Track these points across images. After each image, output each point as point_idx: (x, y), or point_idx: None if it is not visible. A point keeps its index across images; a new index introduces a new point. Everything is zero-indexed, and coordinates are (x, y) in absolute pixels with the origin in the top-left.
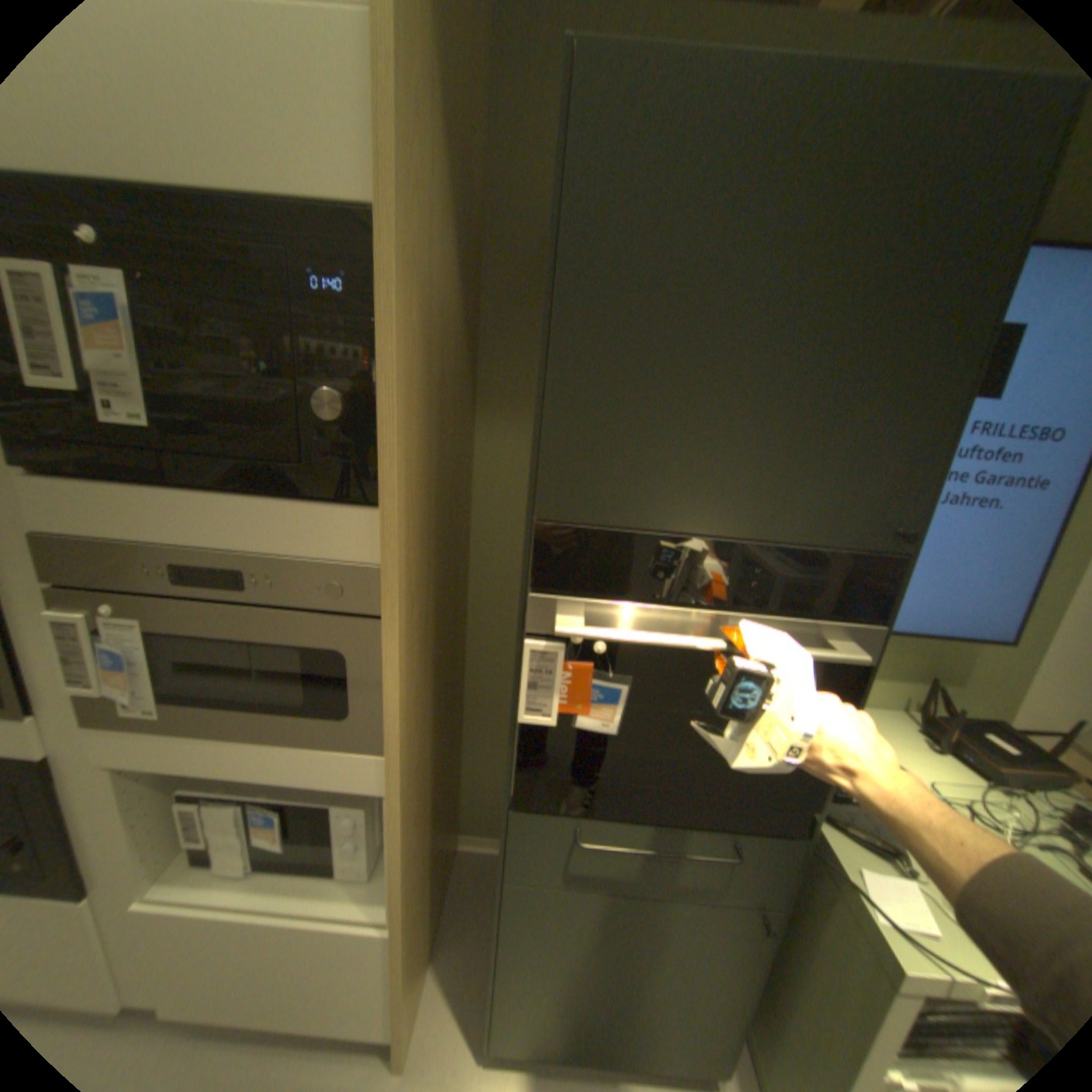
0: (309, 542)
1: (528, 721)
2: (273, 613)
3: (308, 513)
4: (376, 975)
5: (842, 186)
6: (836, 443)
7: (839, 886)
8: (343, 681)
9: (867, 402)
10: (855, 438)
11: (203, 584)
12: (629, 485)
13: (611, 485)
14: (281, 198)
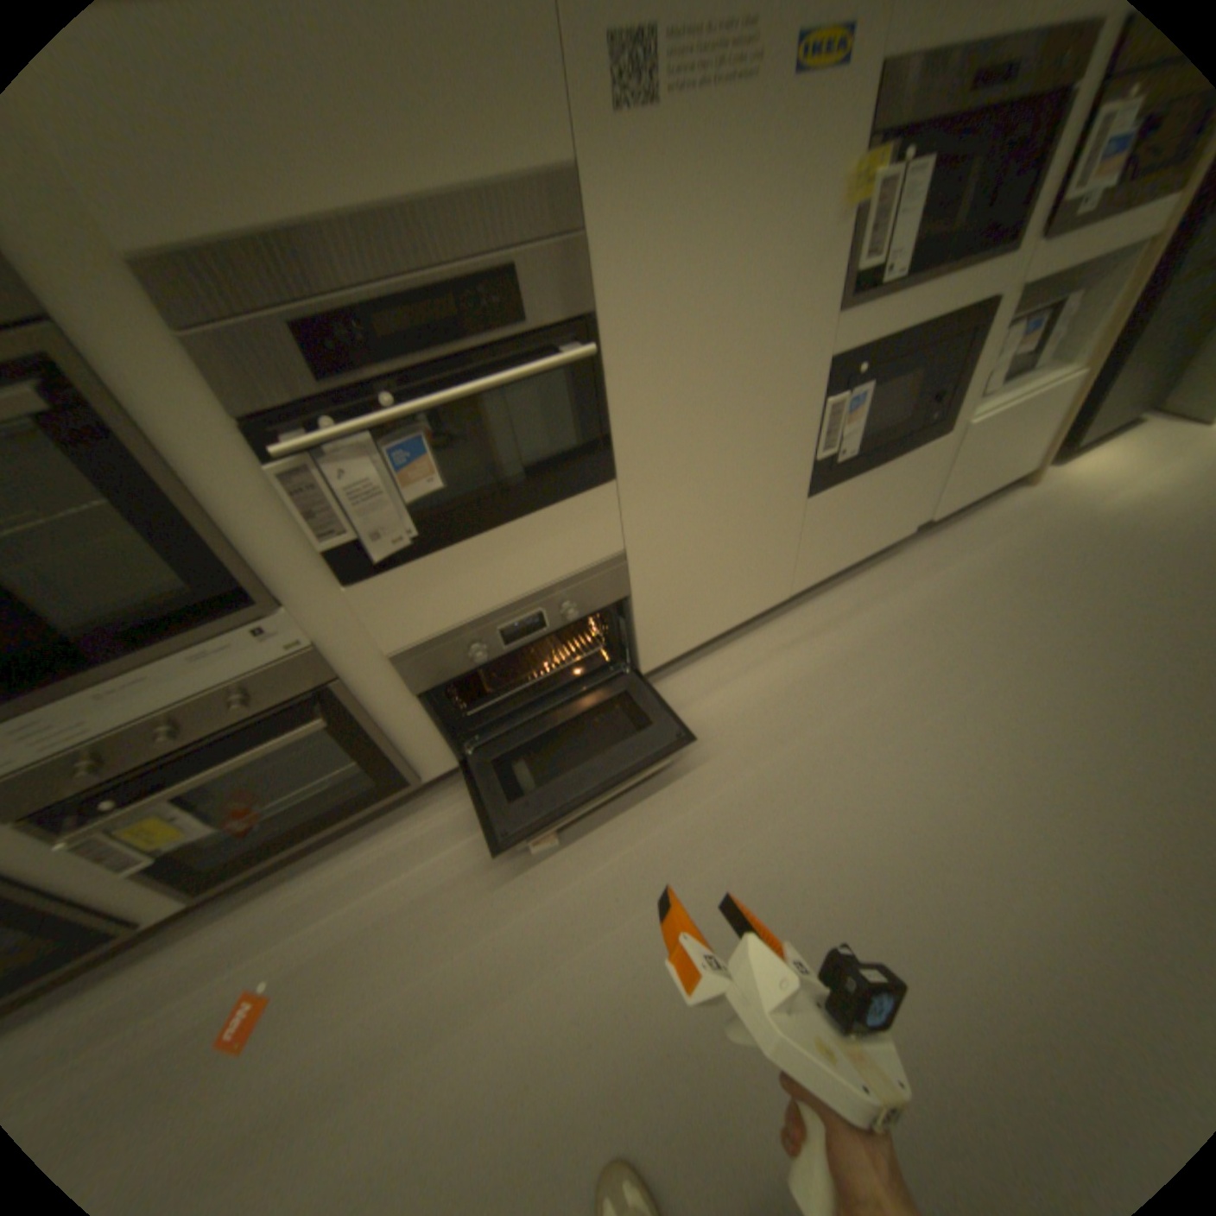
0: None
1: None
2: None
3: None
4: (1065, 409)
5: None
6: None
7: None
8: None
9: None
10: None
11: None
12: None
13: None
14: None
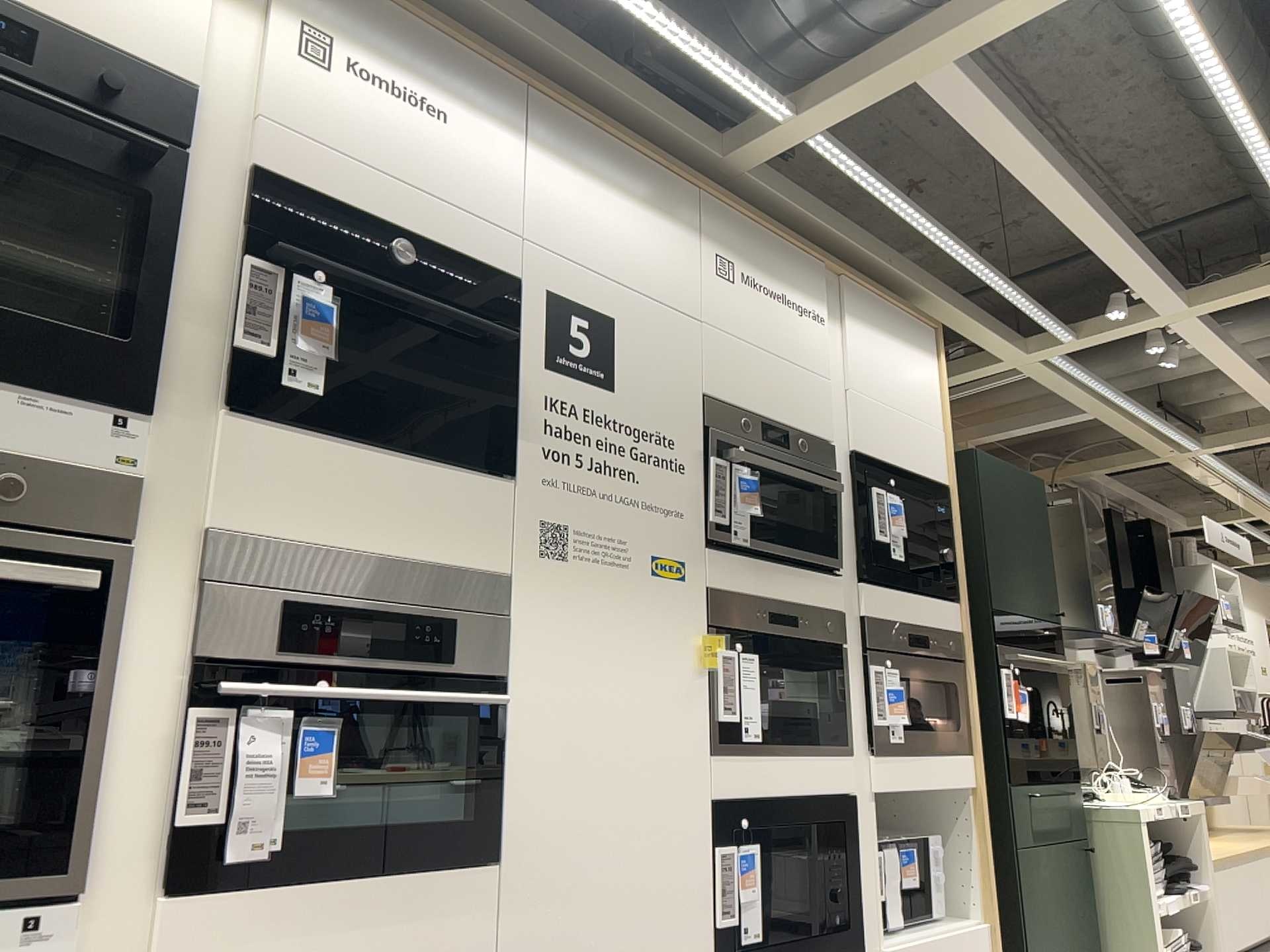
0: (945, 619)
1: (1007, 717)
2: (933, 662)
3: (944, 604)
4: None
5: (1020, 498)
6: (1038, 578)
7: (1088, 815)
8: (958, 701)
9: (1038, 564)
10: (1040, 576)
11: (919, 644)
12: (1007, 593)
13: (1004, 593)
14: (928, 479)
